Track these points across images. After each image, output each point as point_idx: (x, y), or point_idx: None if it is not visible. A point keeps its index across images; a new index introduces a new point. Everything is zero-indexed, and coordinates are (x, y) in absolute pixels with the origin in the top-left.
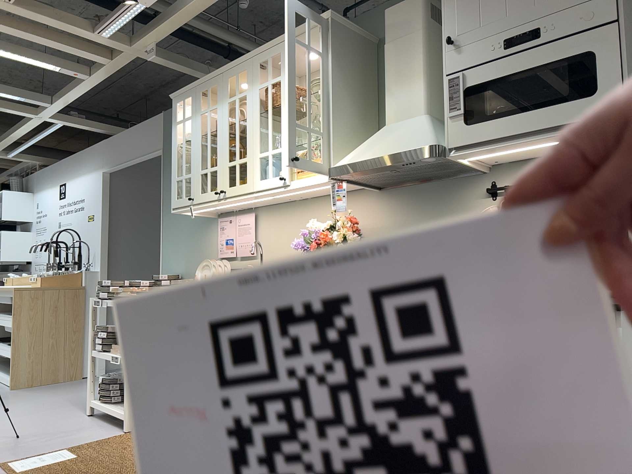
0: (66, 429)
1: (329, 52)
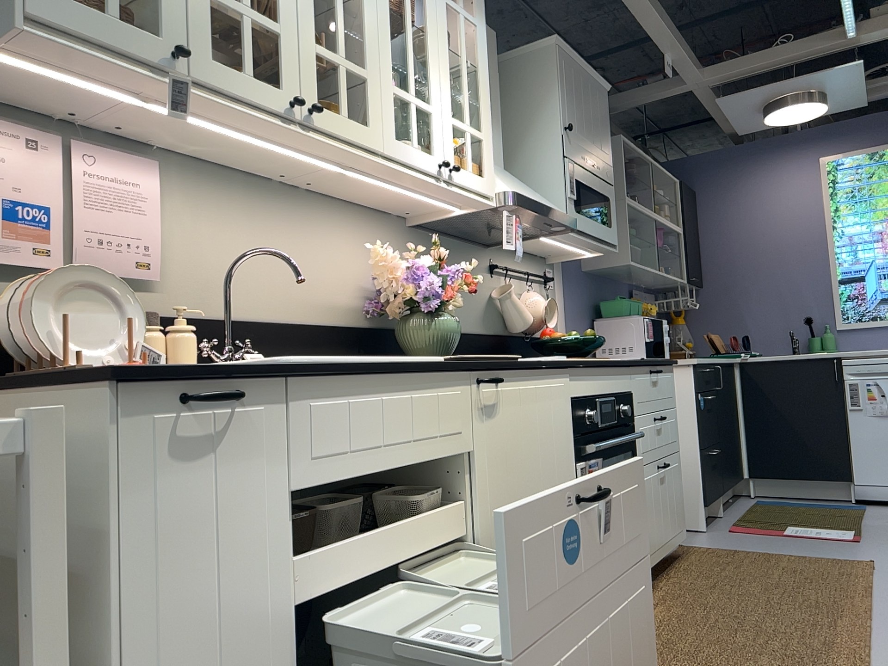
0: None
1: (485, 24)
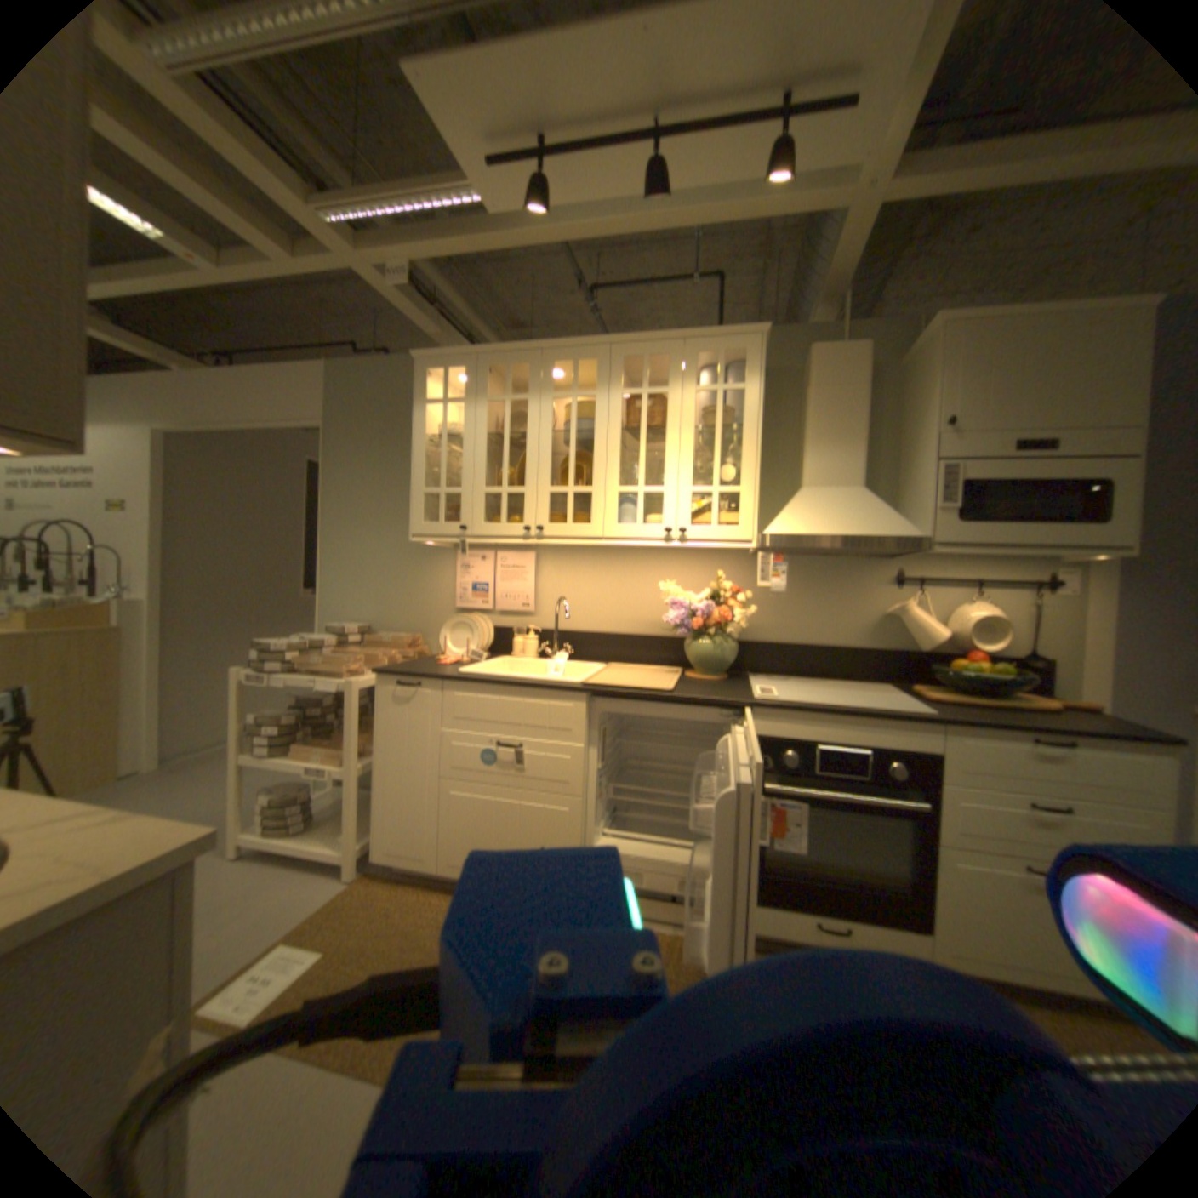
0: (220, 899)
1: (760, 379)
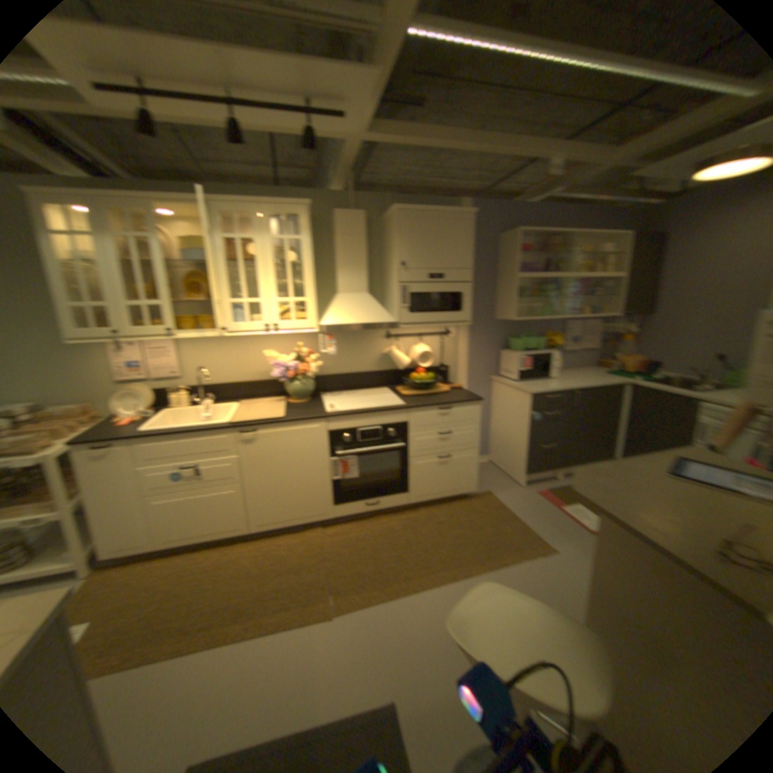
0: None
1: (307, 234)
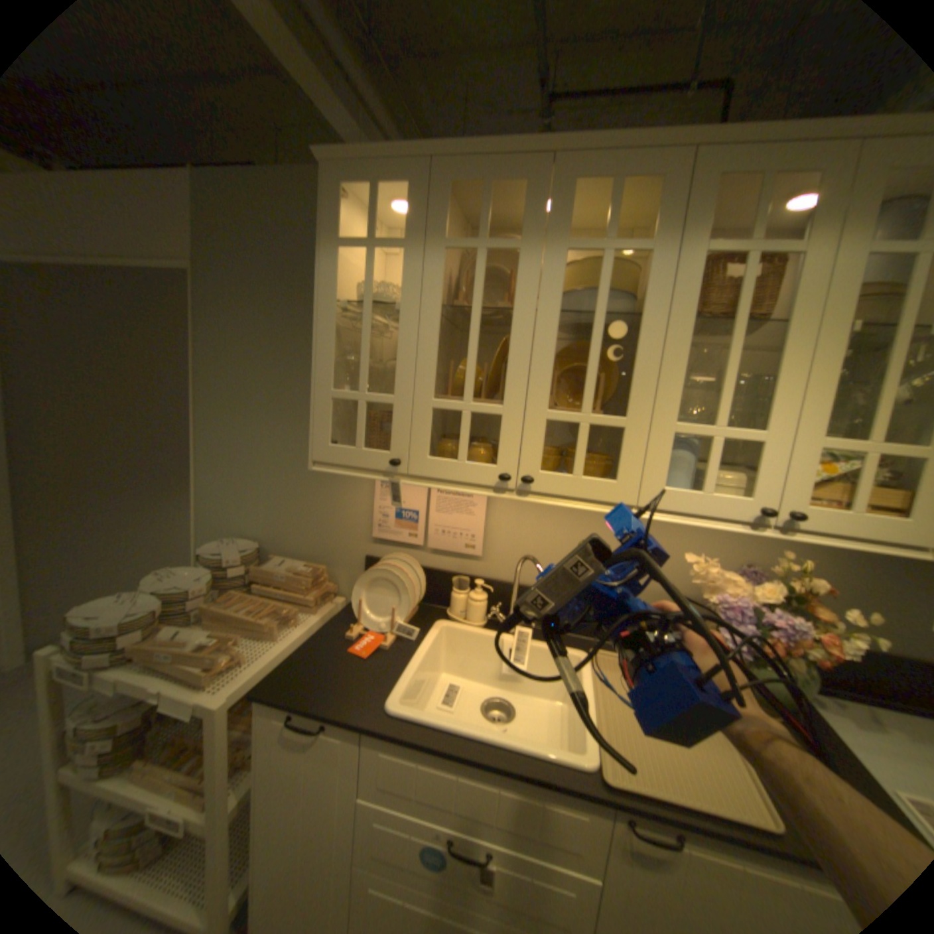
0: None
1: None
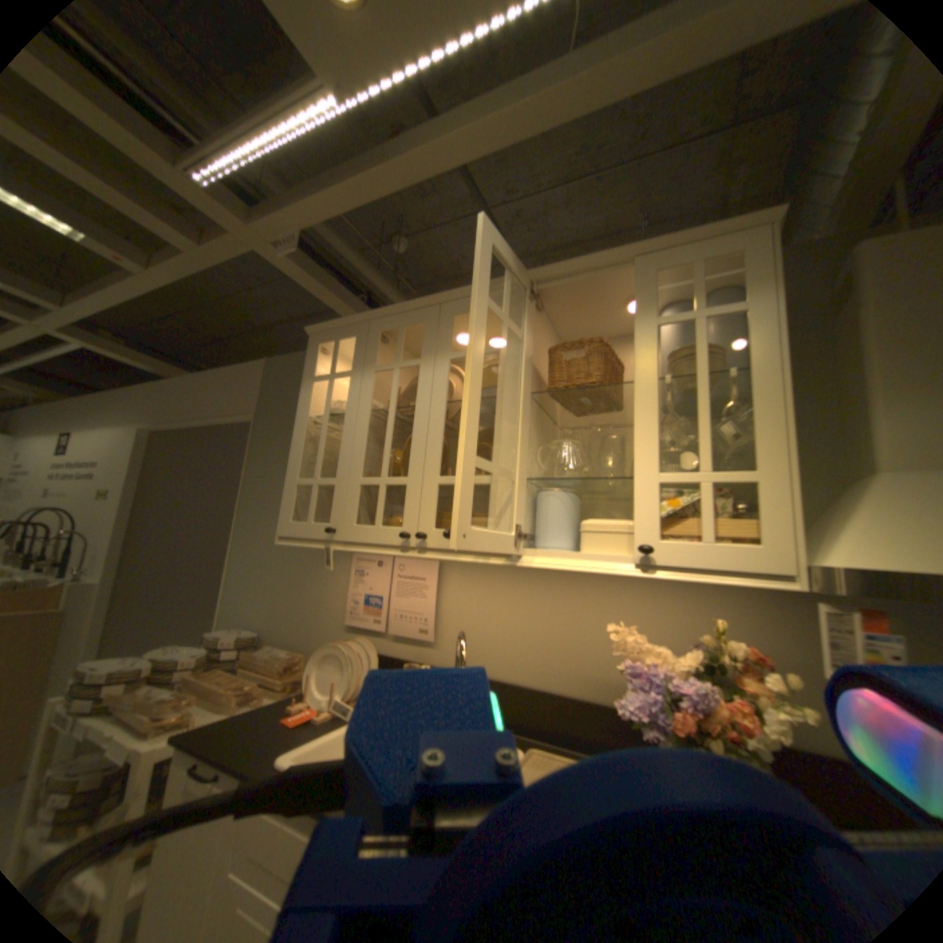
0: None
1: (782, 288)
